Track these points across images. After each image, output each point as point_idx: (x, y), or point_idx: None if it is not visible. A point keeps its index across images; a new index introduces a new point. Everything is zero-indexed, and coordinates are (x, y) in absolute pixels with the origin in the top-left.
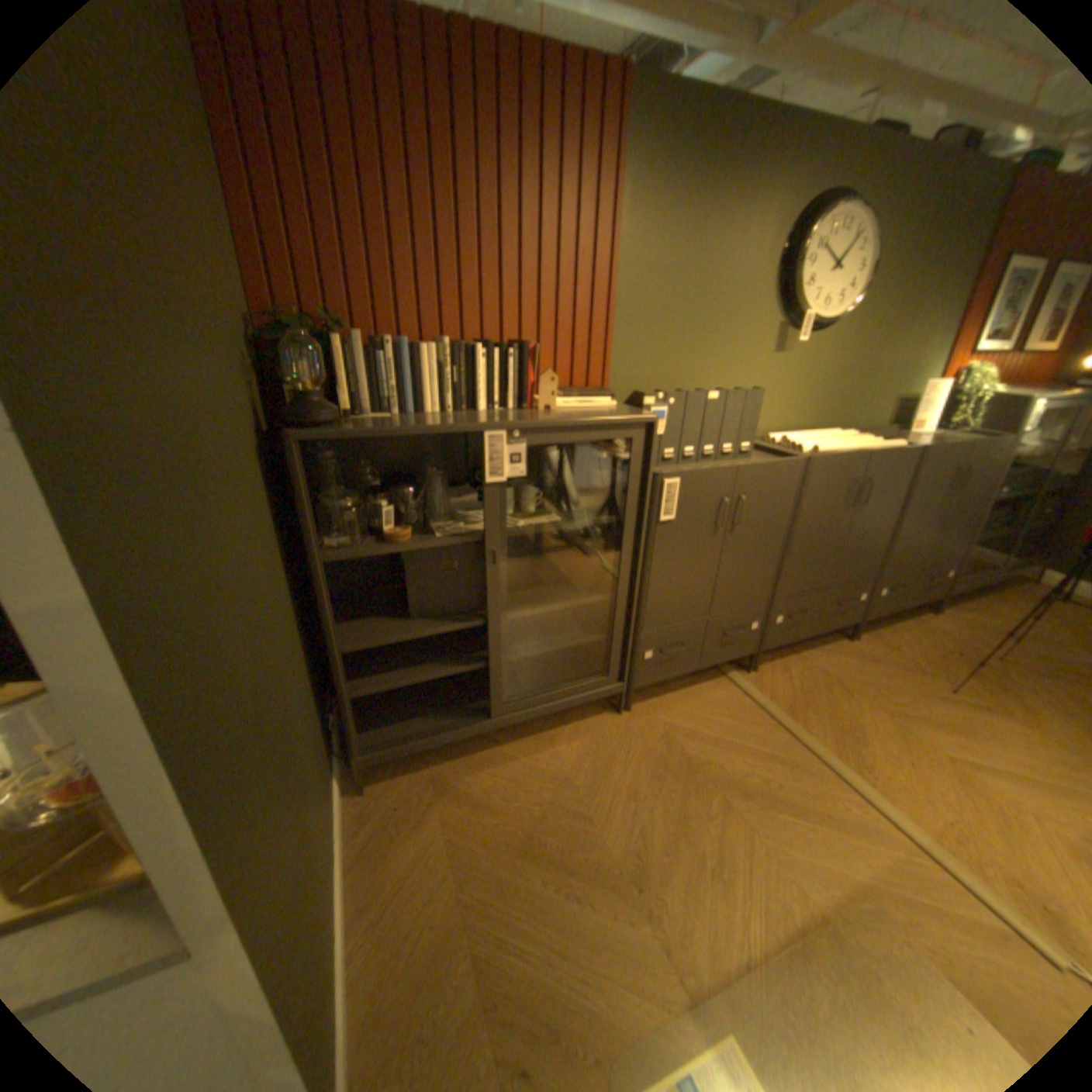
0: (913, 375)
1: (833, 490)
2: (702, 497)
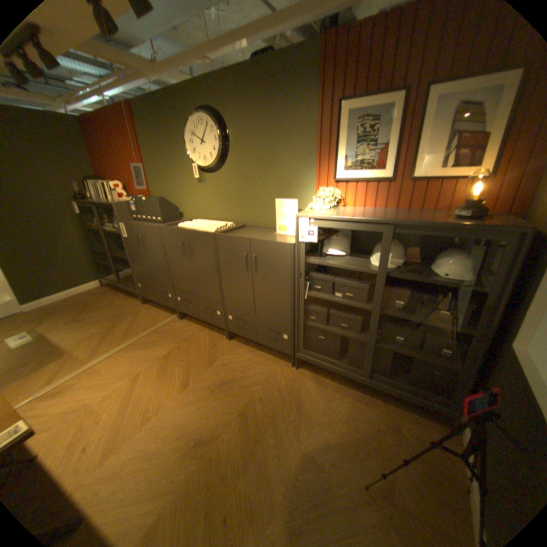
0: (287, 196)
1: (174, 244)
2: (132, 232)
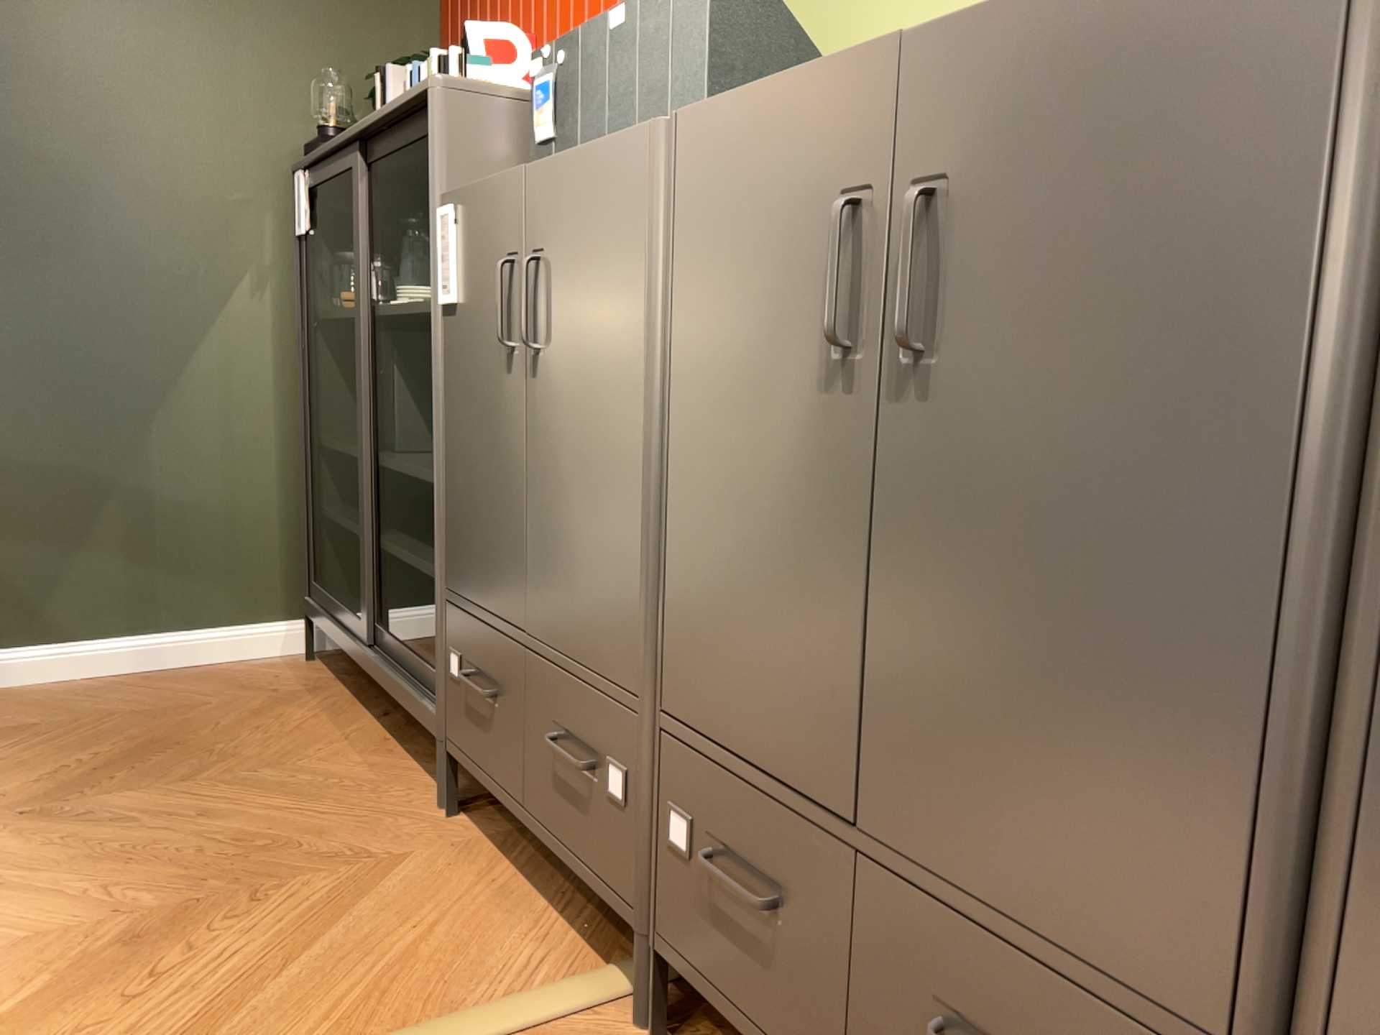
0: None
1: (760, 250)
2: (484, 255)
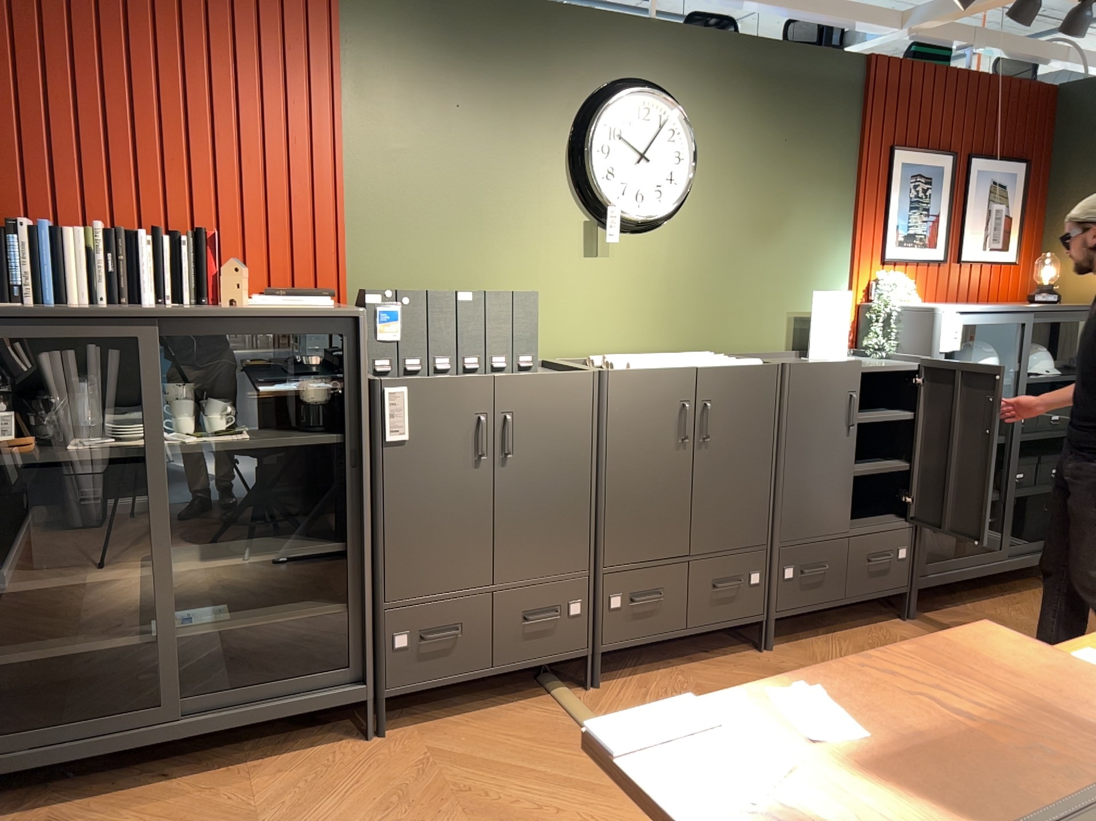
0: (803, 288)
1: (651, 415)
2: (444, 413)
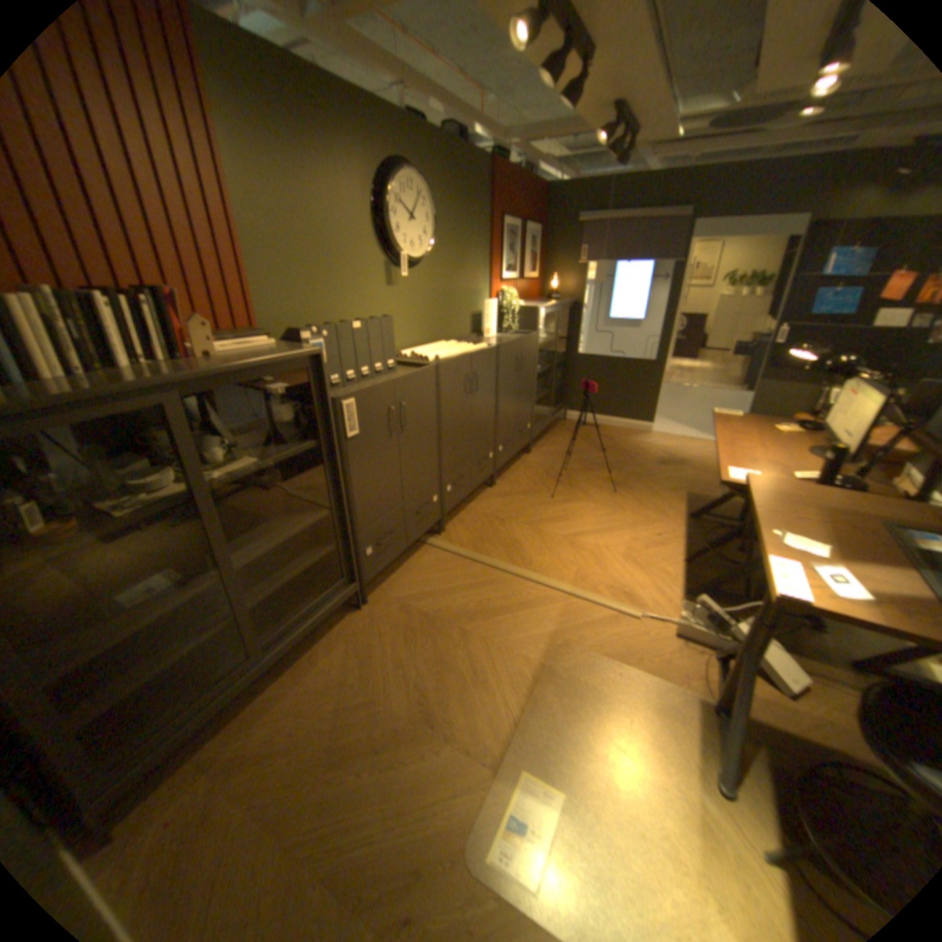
0: (475, 298)
1: (457, 386)
2: (375, 410)
